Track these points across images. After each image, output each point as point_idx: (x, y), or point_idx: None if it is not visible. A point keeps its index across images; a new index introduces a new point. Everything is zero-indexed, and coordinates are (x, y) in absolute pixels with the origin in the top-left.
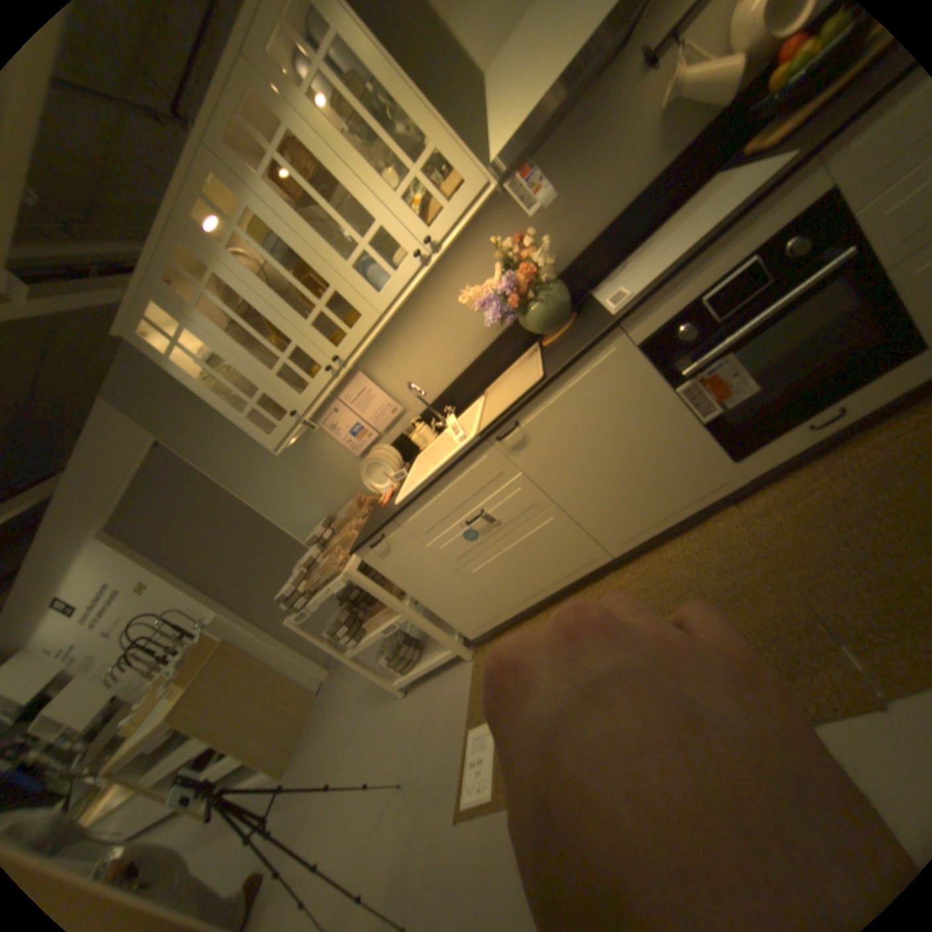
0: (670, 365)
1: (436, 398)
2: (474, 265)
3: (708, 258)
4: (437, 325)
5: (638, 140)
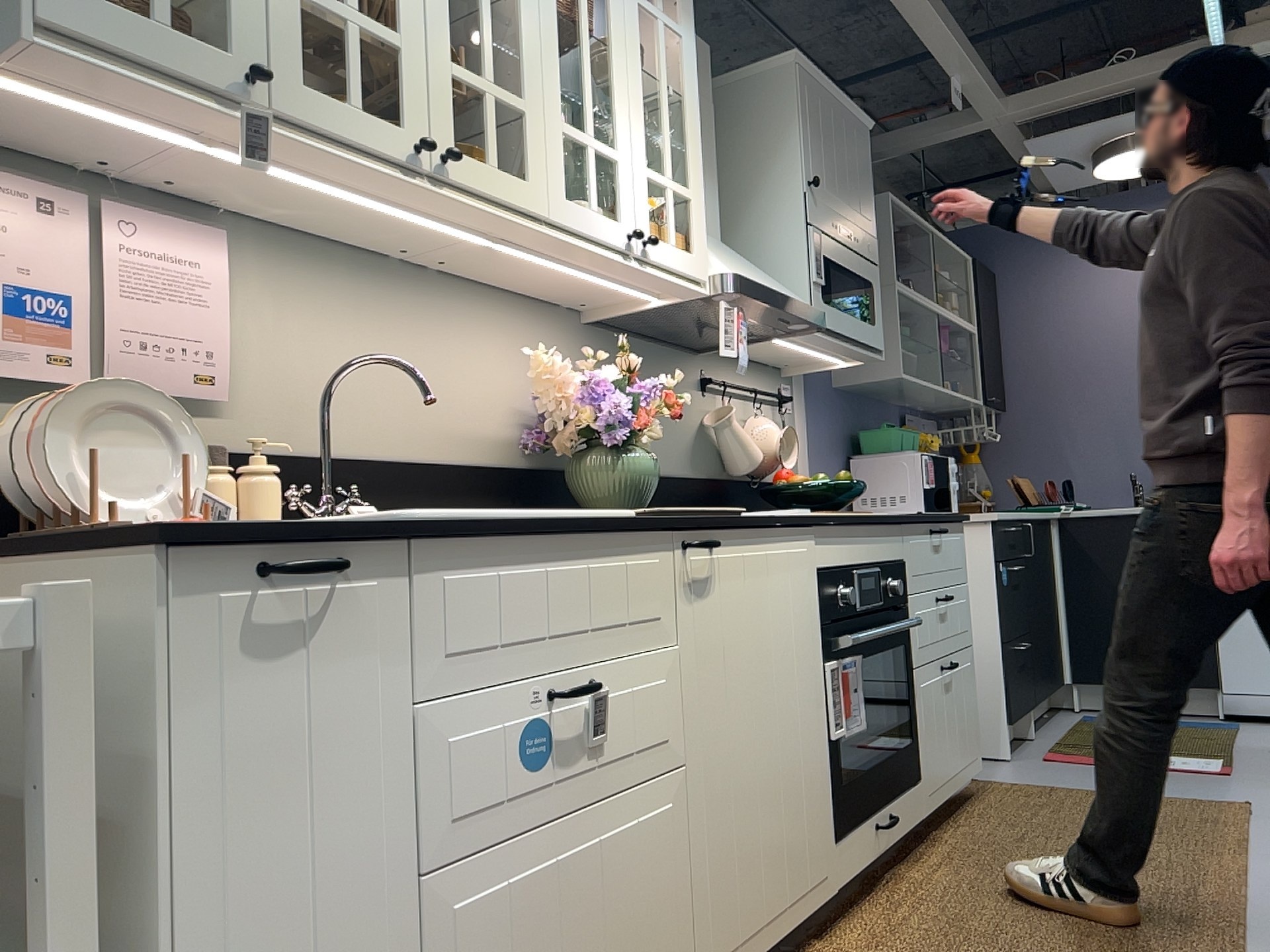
0: (828, 623)
1: (306, 452)
2: (515, 343)
3: (862, 533)
4: (416, 344)
5: (681, 427)
